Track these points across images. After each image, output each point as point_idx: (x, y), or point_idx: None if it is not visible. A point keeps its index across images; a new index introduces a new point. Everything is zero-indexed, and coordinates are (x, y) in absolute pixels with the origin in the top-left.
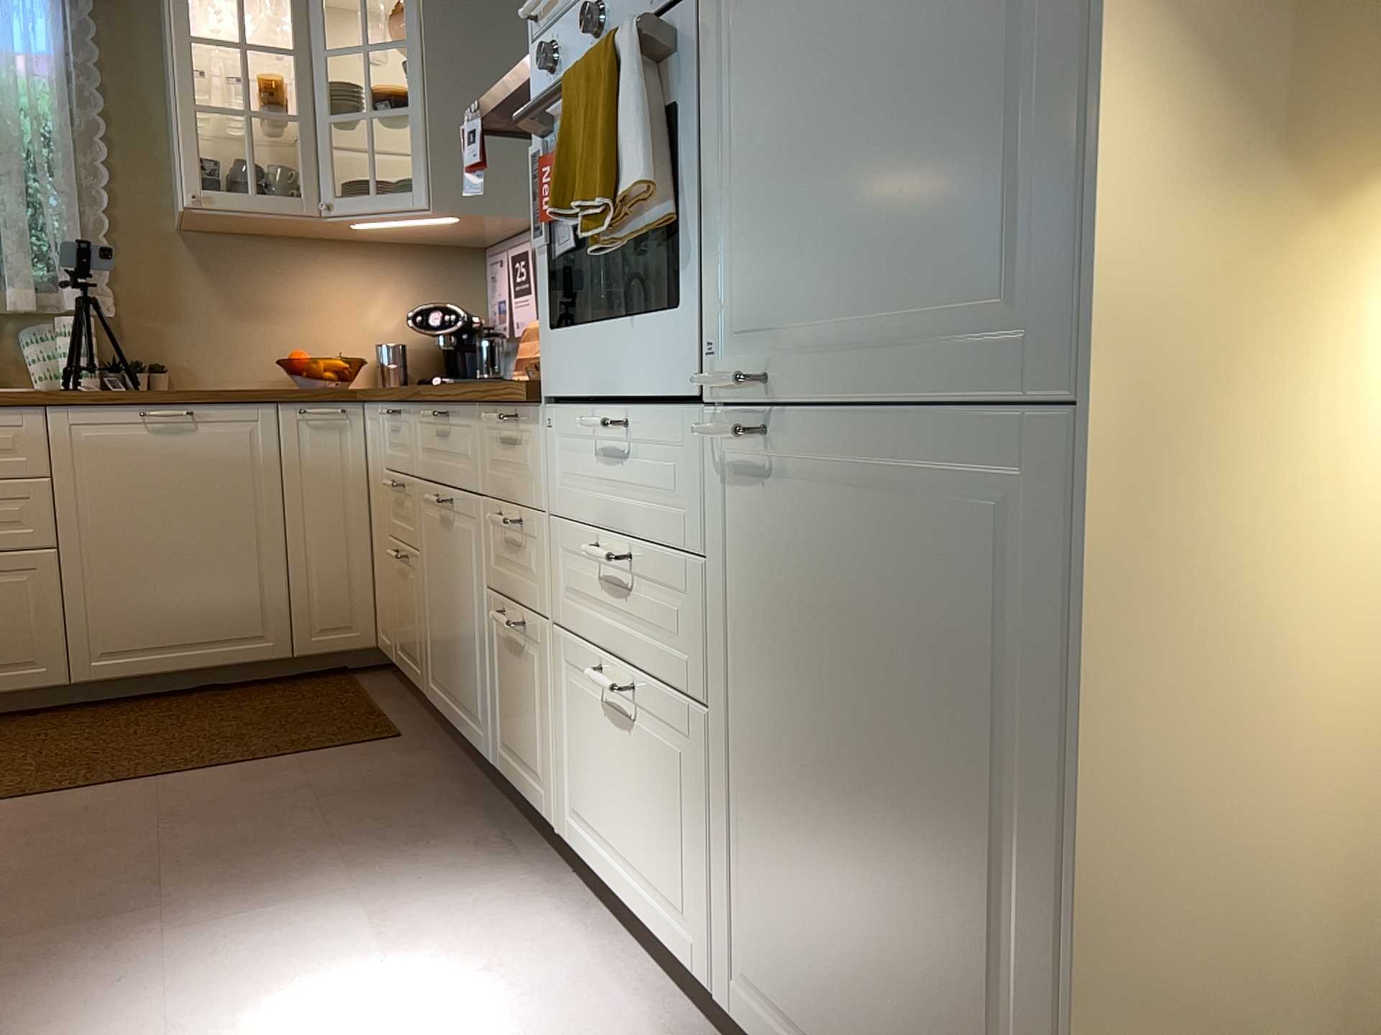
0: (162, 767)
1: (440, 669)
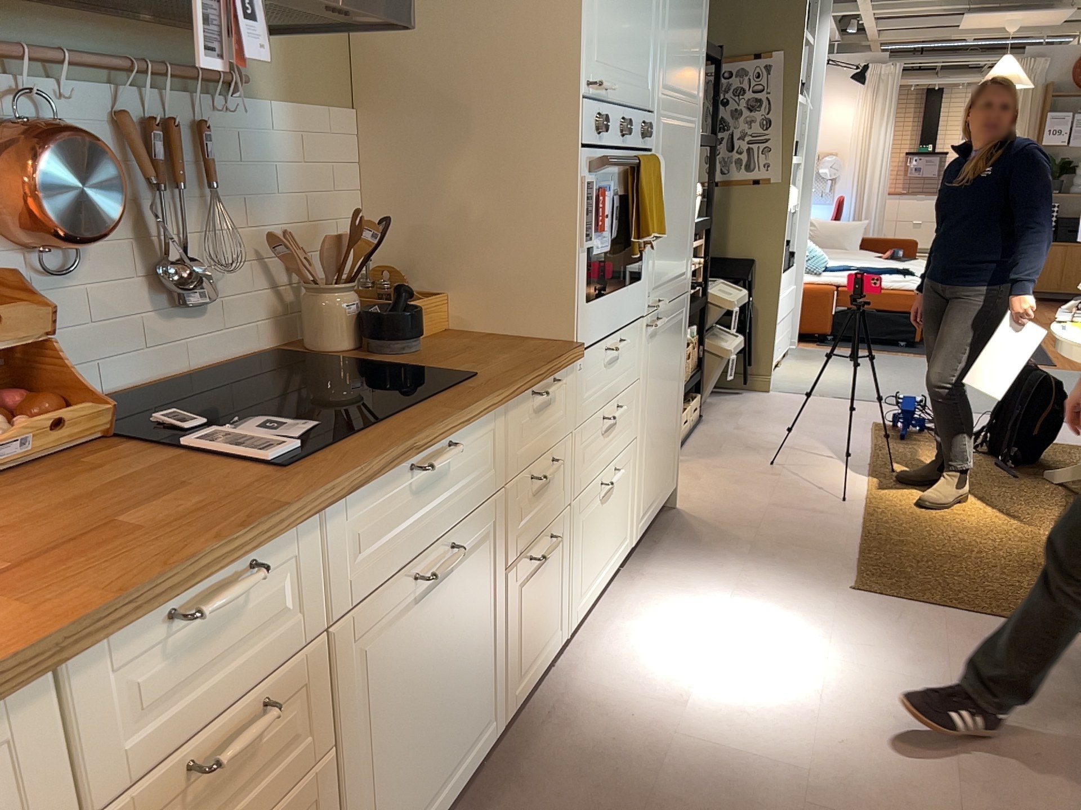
0: None
1: (407, 806)
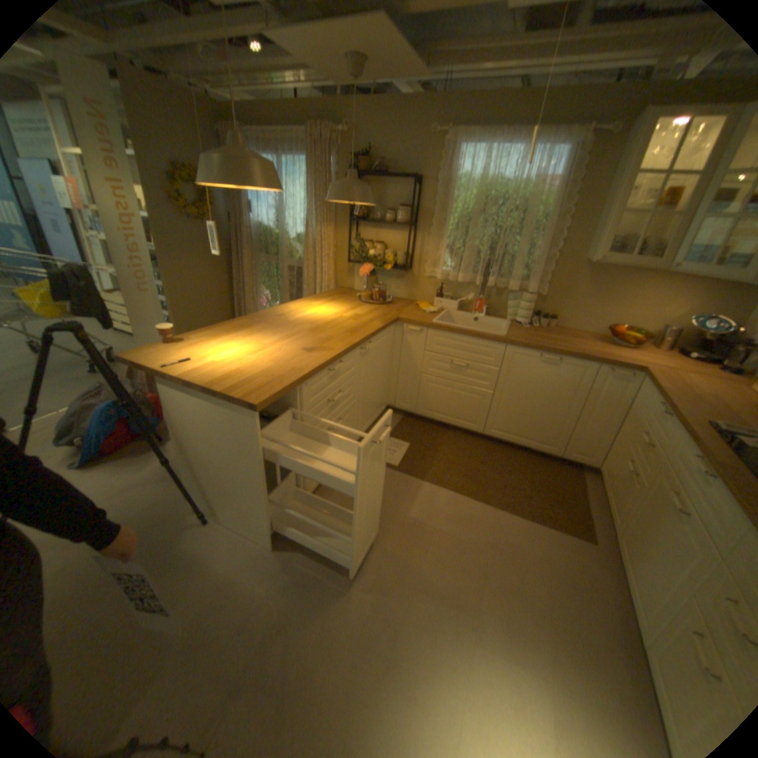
0: (499, 501)
1: (634, 552)
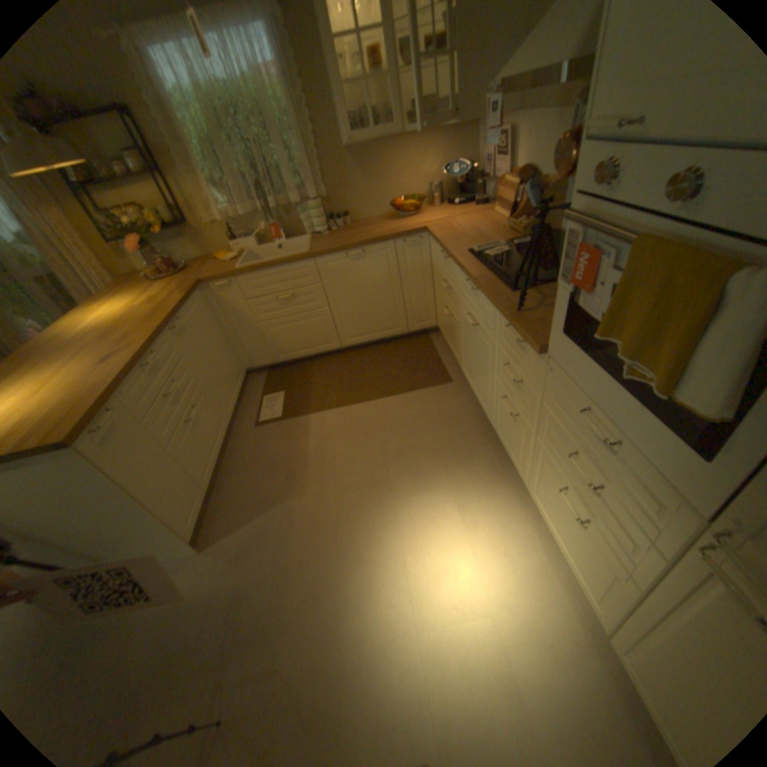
0: (375, 392)
1: (468, 371)
